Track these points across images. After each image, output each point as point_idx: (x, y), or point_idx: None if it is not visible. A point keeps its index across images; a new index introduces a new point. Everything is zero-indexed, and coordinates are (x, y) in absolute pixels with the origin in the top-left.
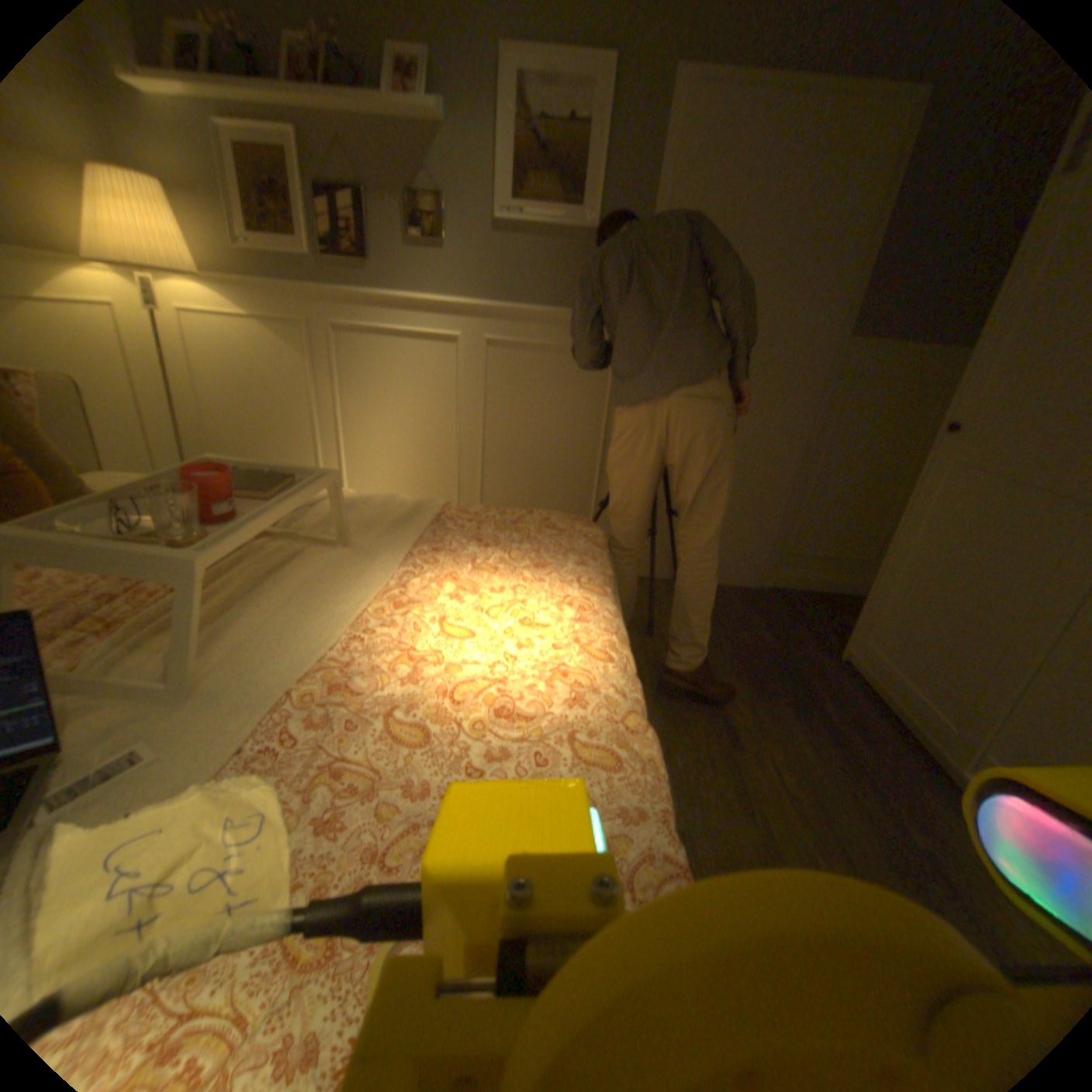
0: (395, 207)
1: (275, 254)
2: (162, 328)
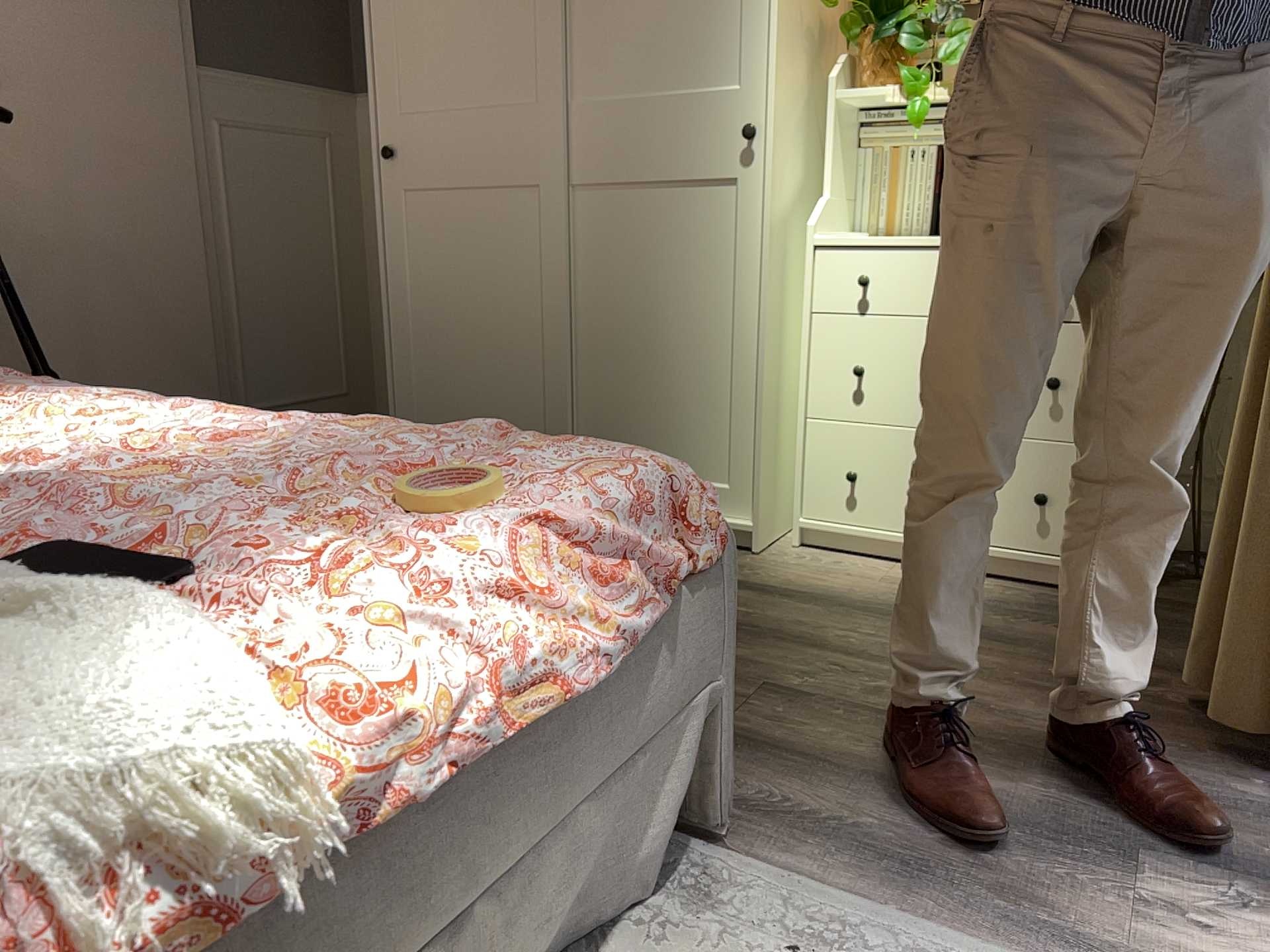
0: None
1: None
2: None
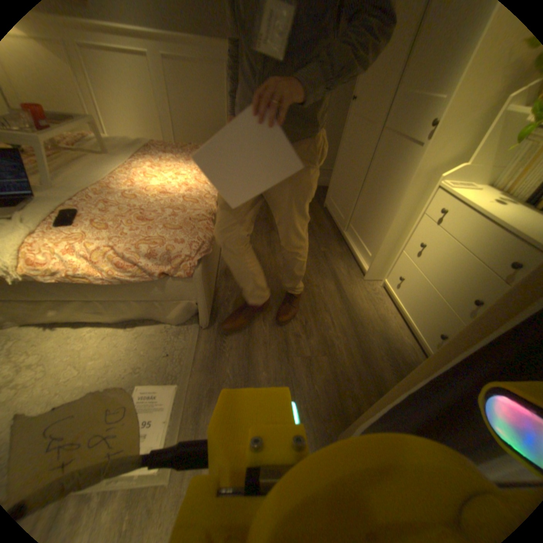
0: None
1: None
2: None
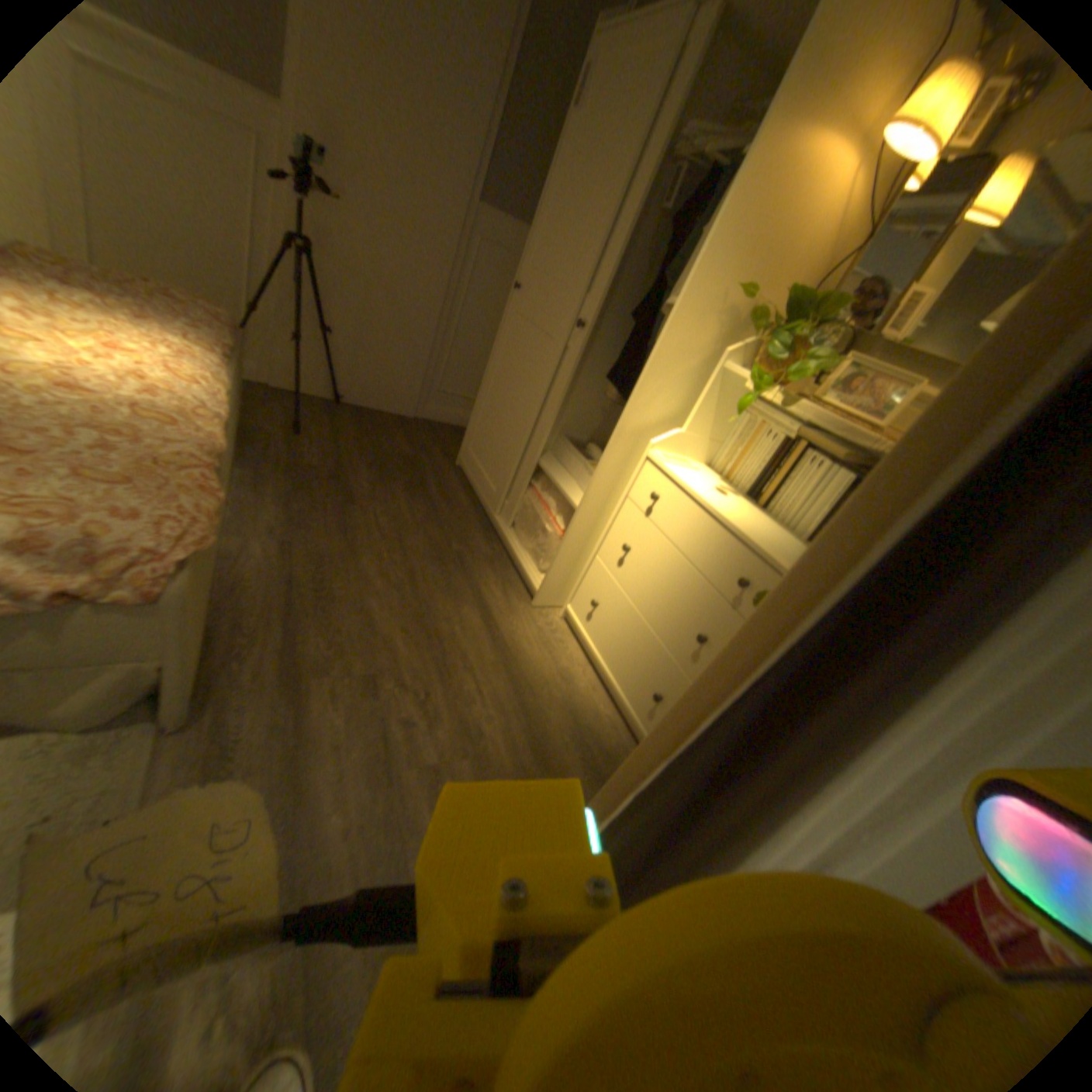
0: None
1: None
2: None
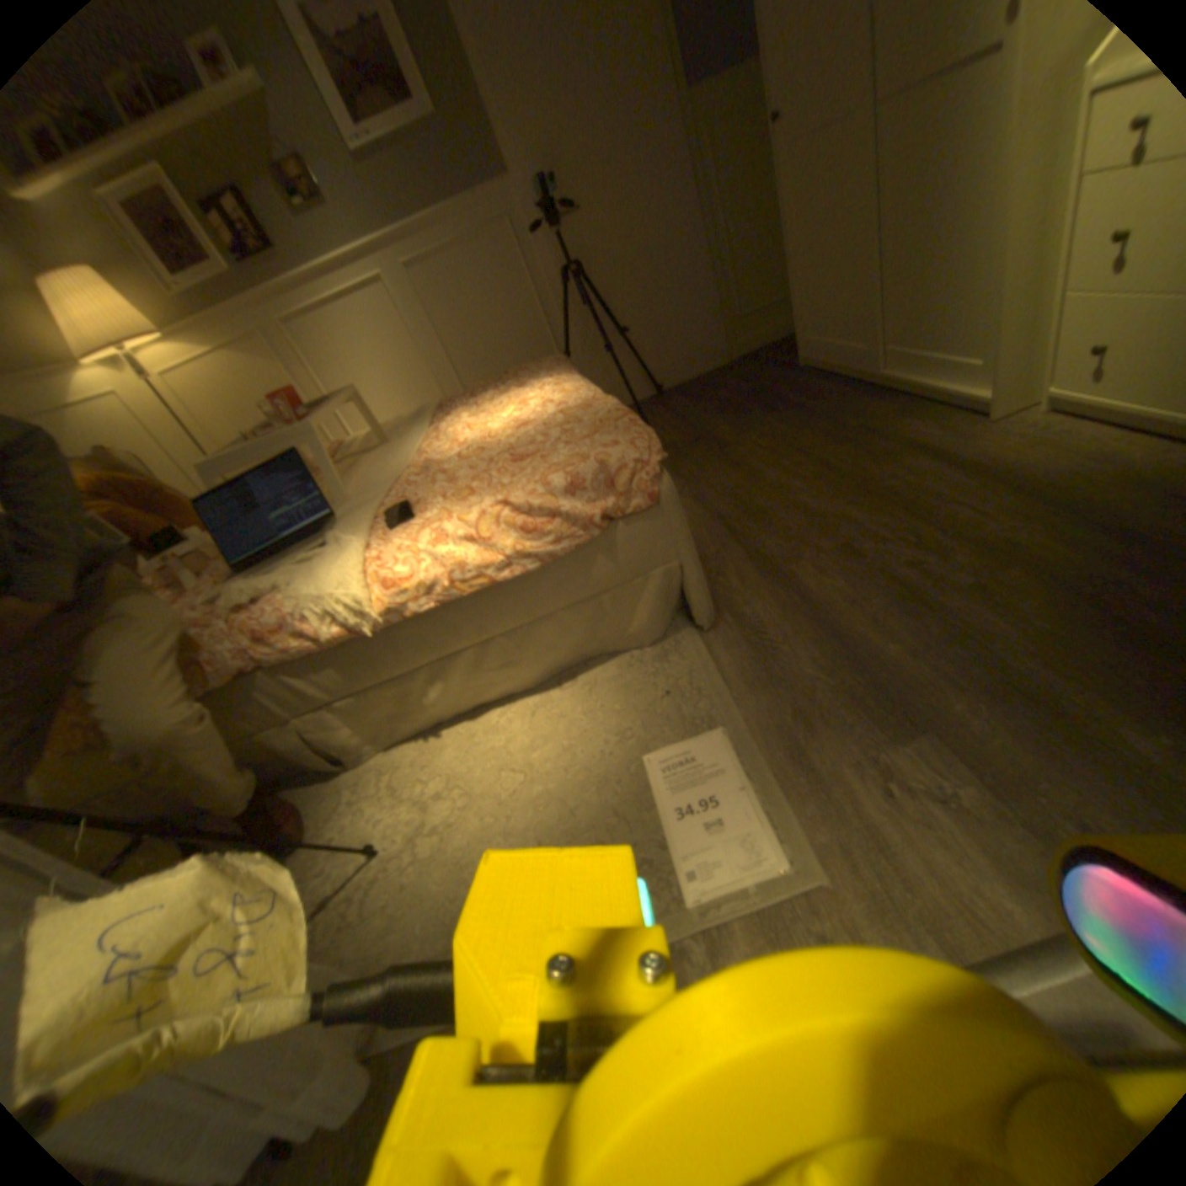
0: (275, 189)
1: (210, 284)
2: (163, 399)
